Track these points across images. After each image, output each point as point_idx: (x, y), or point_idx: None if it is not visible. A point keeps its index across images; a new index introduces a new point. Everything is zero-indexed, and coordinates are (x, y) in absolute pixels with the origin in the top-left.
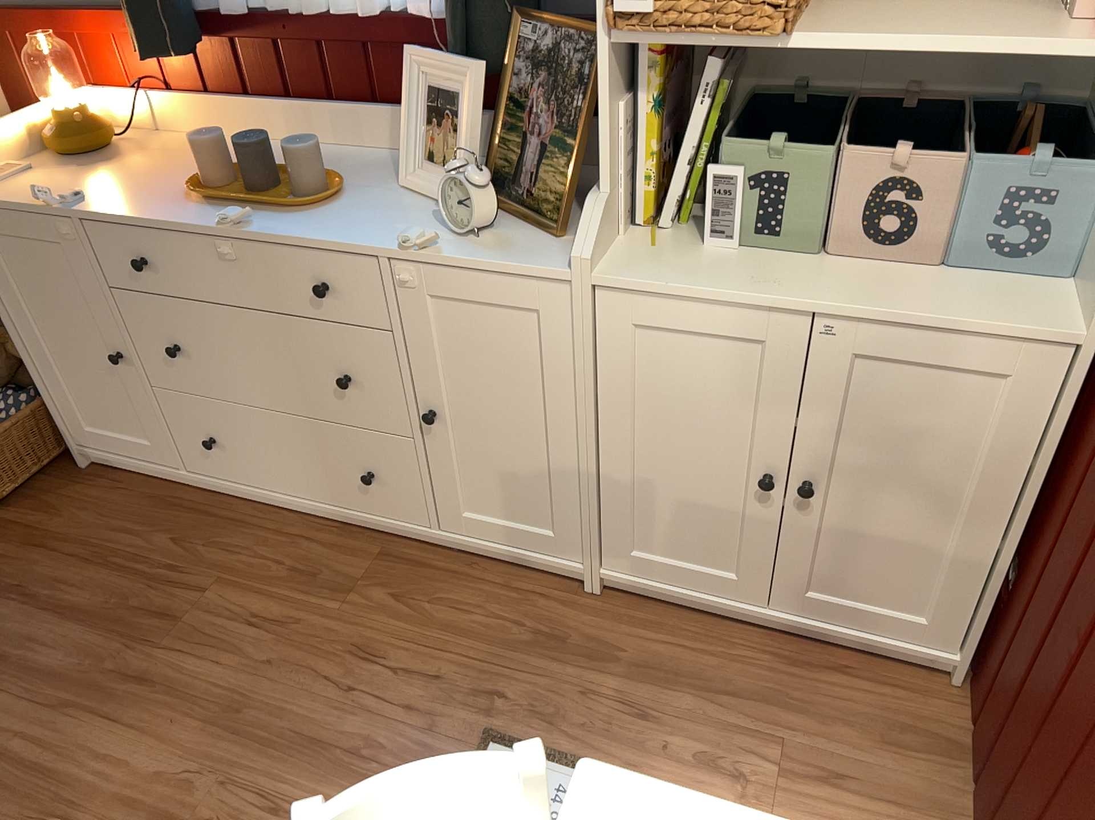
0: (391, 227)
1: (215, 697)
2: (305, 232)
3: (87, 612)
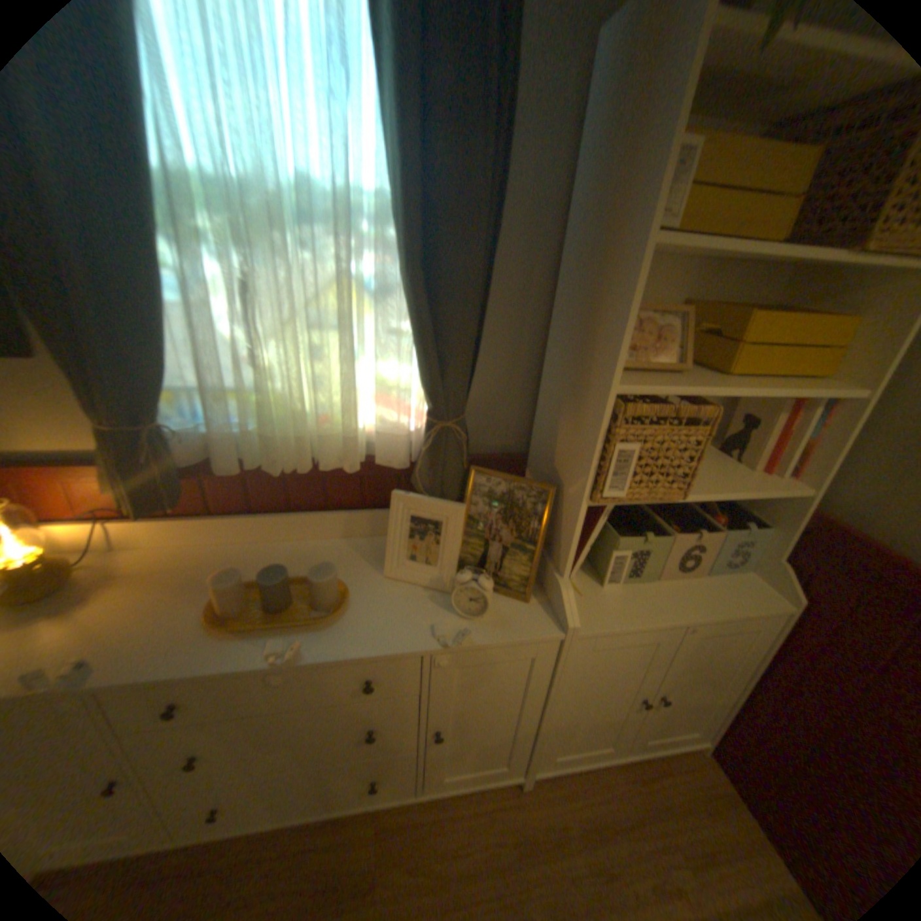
0: (408, 620)
1: None
2: (345, 646)
3: None
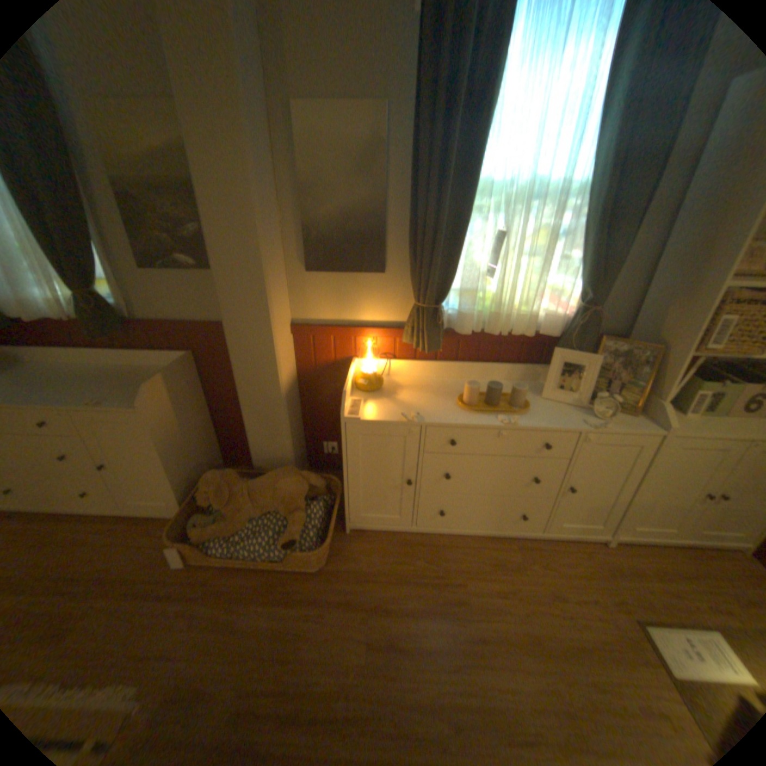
0: (567, 416)
1: (521, 644)
2: (538, 422)
3: (421, 616)
